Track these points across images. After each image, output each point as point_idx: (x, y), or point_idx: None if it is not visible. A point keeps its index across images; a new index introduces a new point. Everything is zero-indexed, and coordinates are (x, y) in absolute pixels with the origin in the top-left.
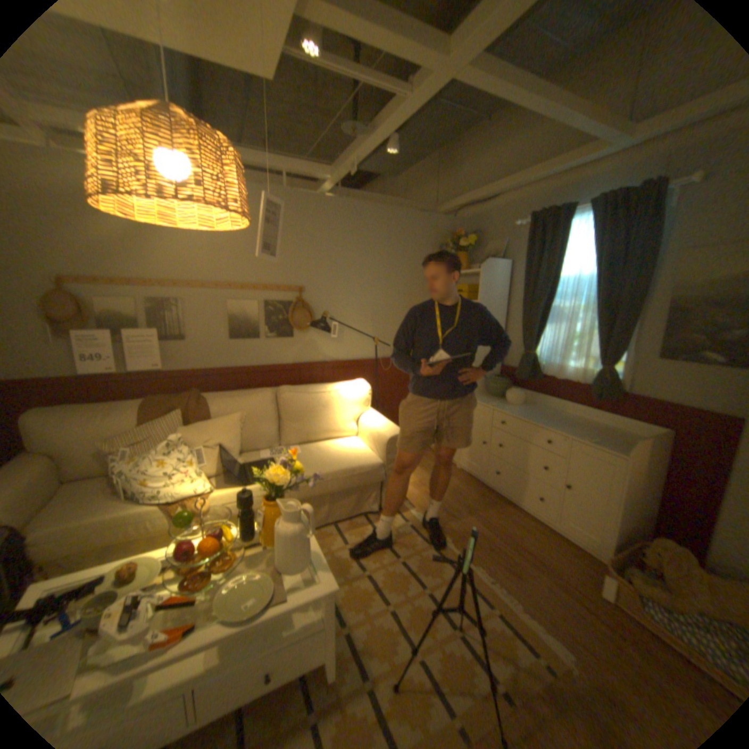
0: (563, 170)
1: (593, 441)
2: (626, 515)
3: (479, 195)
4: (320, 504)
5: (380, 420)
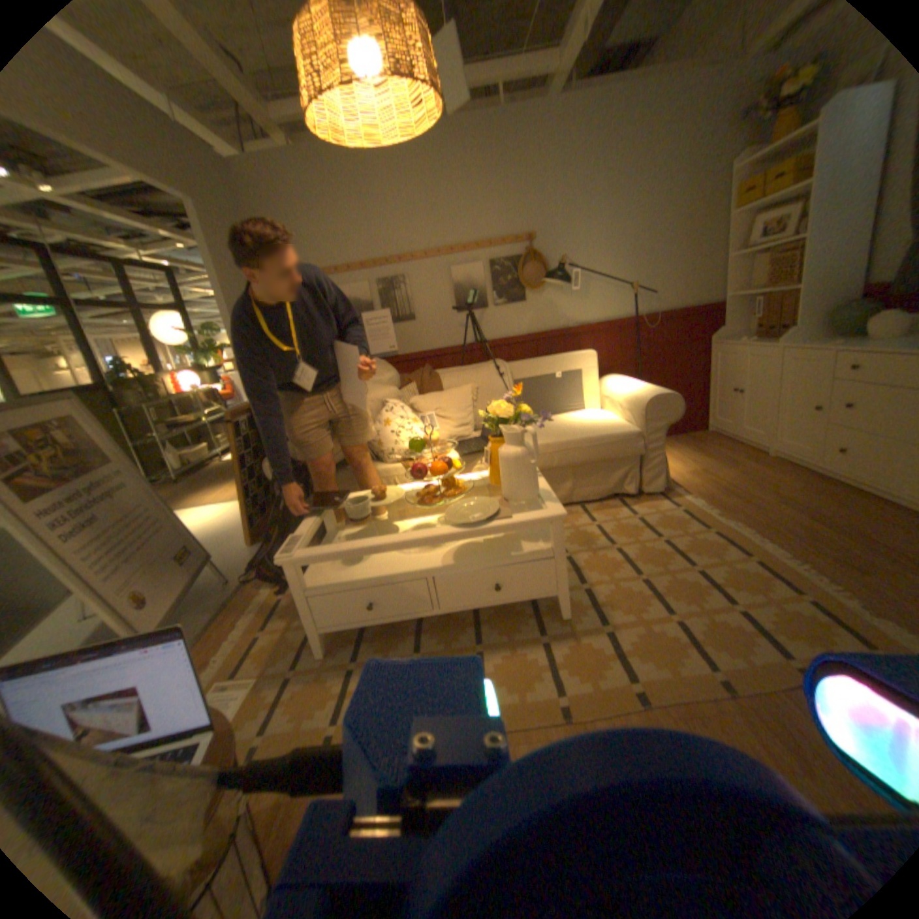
0: None
1: None
2: None
3: None
4: (561, 477)
5: (639, 384)
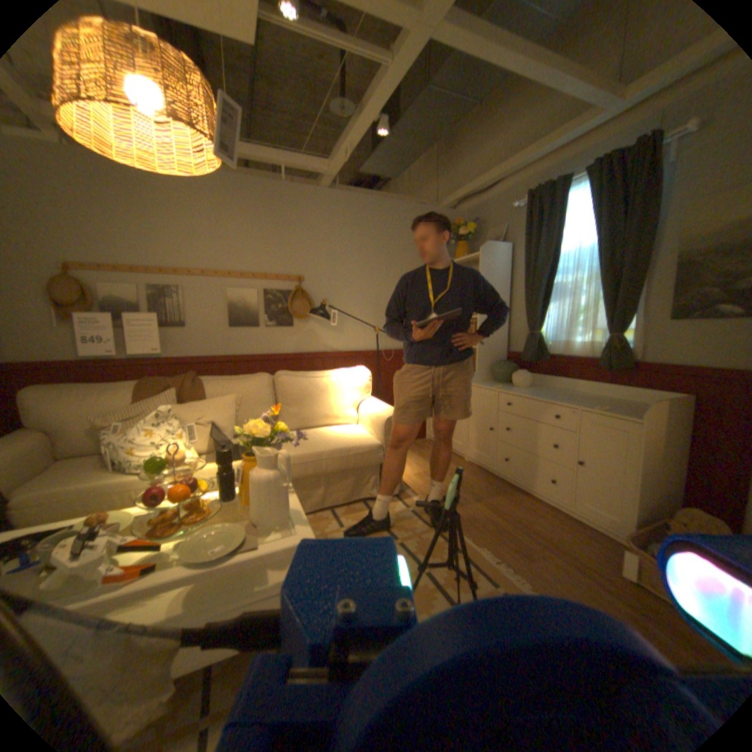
0: (559, 146)
1: (605, 409)
2: (646, 487)
3: (478, 183)
4: (316, 485)
5: (380, 404)
